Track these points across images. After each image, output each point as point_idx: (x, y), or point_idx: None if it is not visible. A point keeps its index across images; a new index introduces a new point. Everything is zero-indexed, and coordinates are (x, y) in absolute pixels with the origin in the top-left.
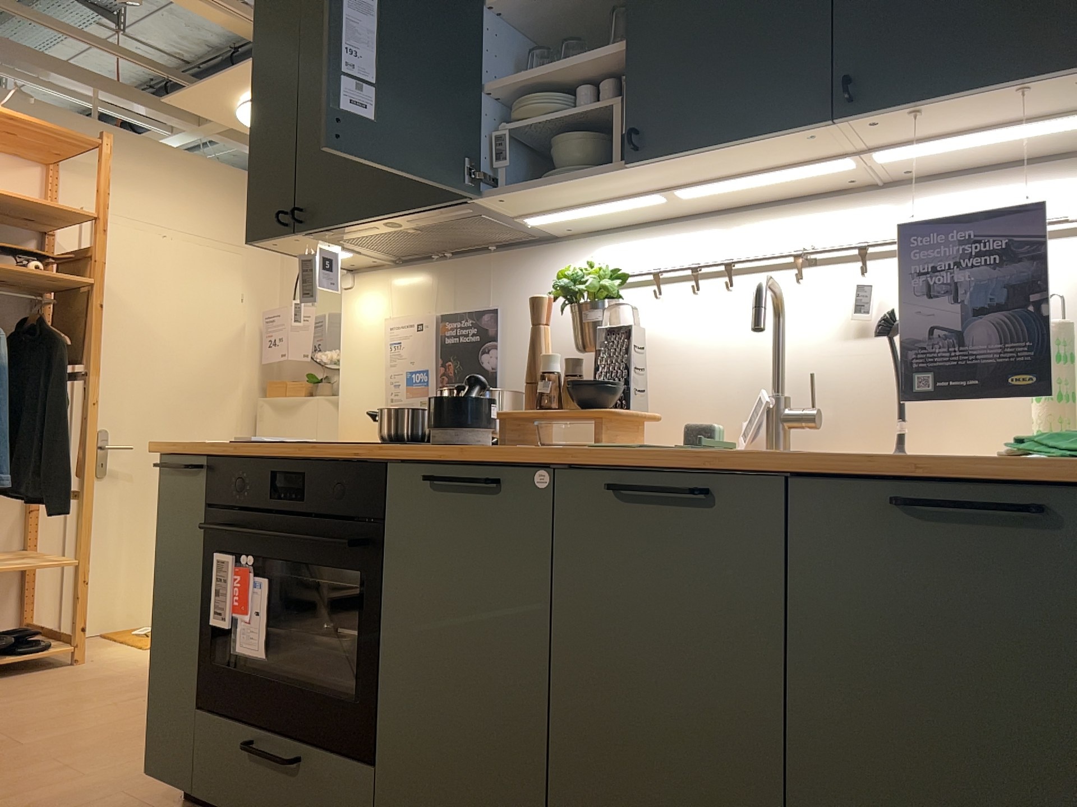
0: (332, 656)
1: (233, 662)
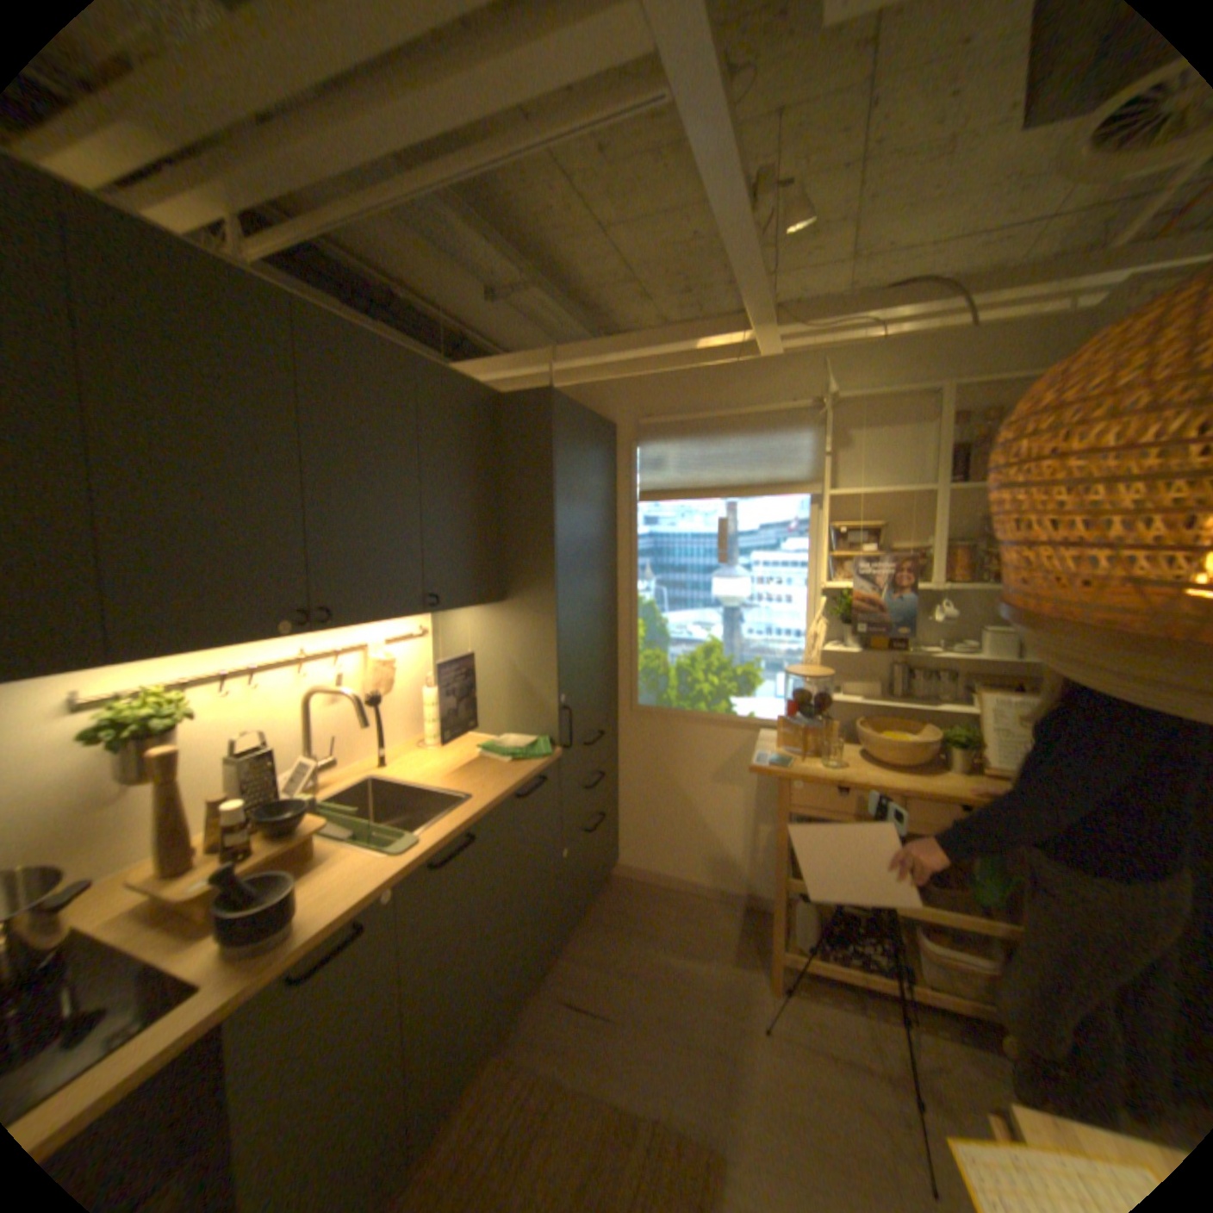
0: None
1: None
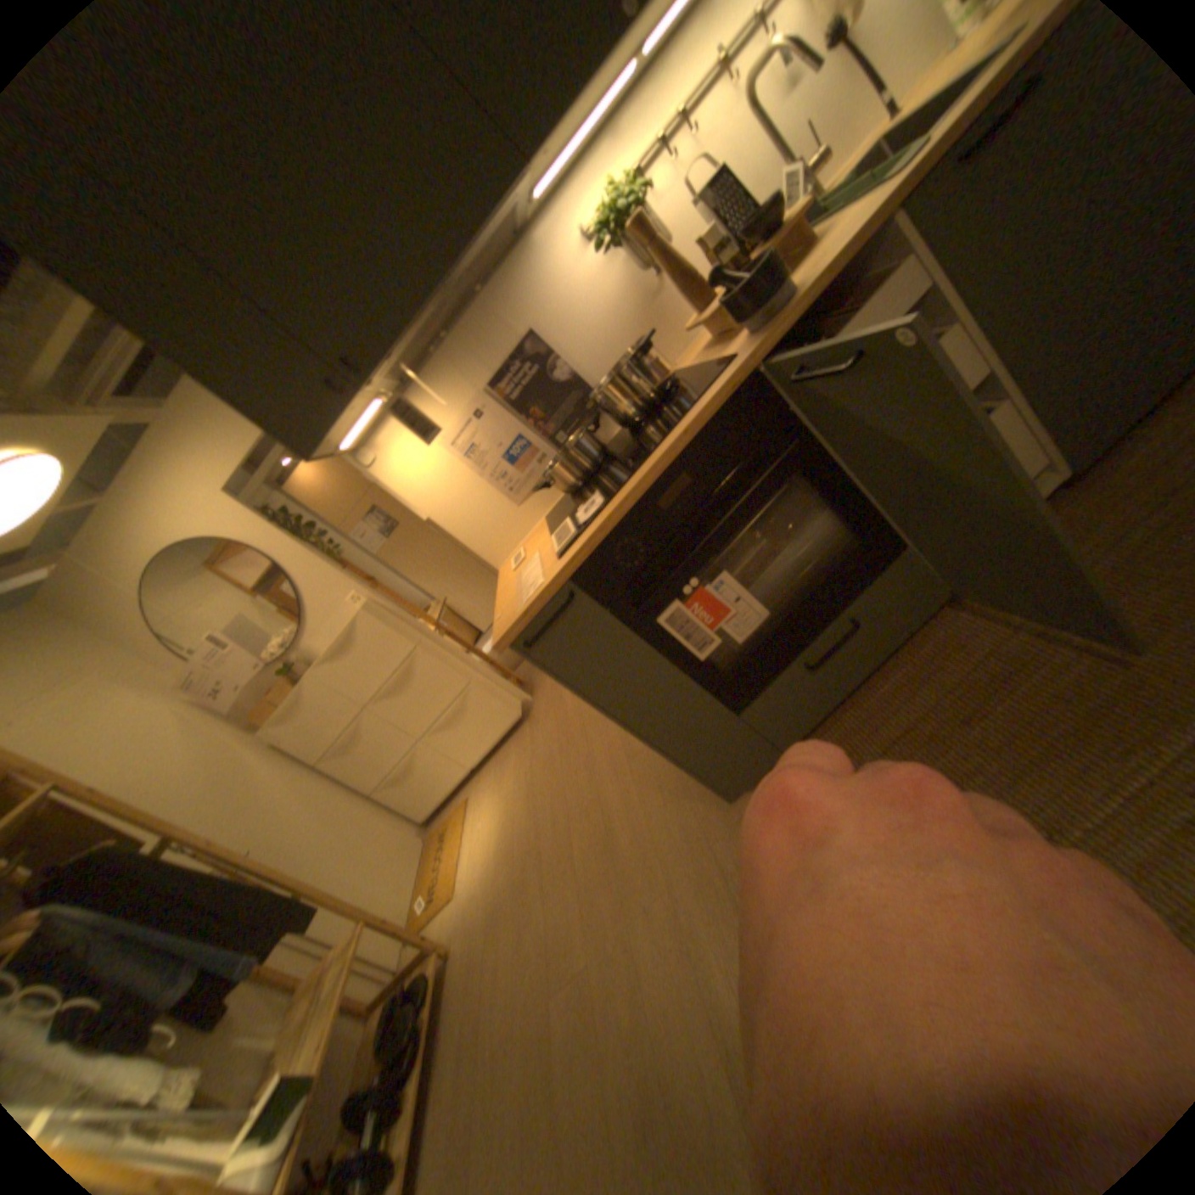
0: (800, 550)
1: (722, 664)
